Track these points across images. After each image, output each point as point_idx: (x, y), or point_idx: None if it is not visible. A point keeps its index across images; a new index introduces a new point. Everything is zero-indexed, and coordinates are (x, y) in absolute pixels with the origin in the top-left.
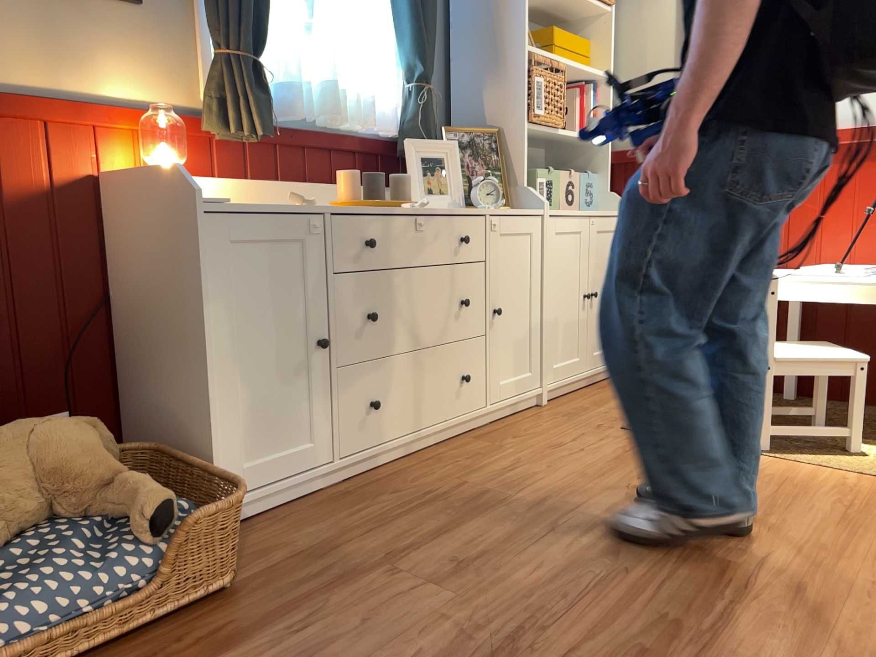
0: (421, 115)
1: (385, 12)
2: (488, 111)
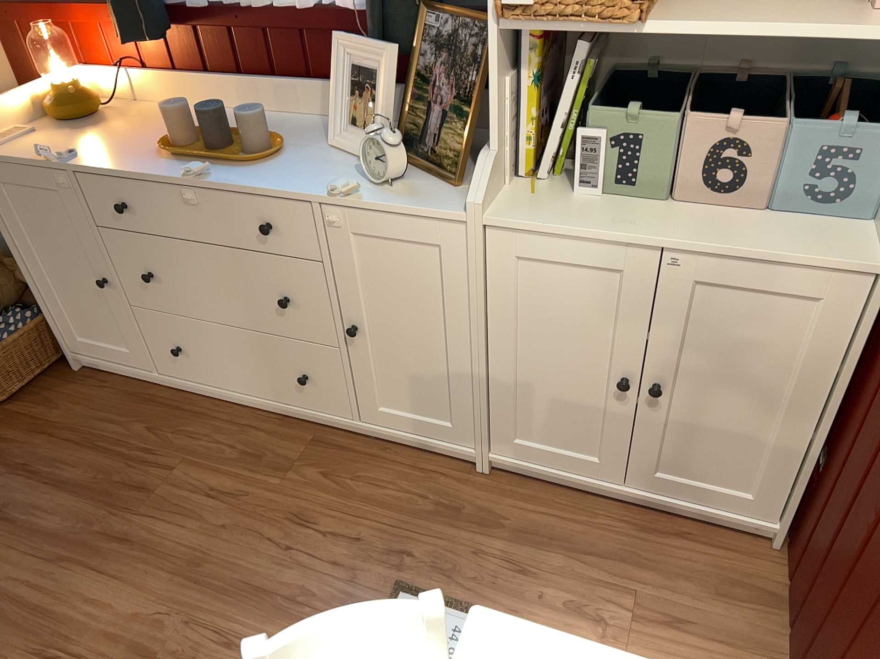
0: None
1: None
2: None
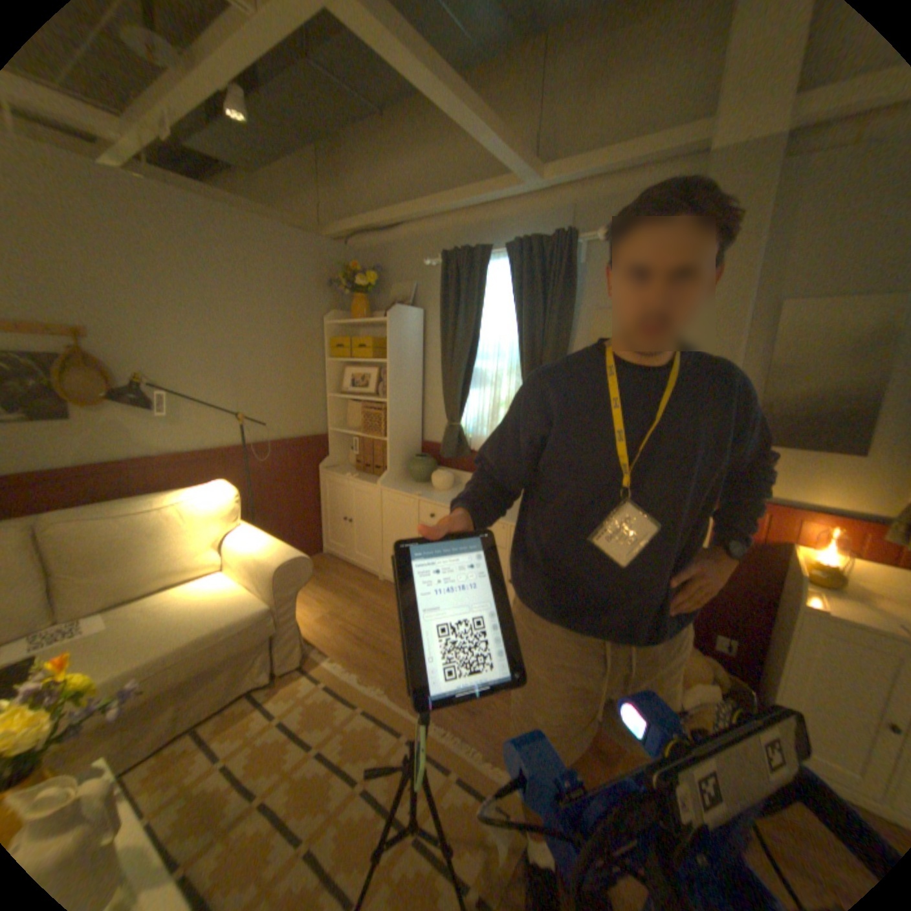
0: None
1: None
2: None
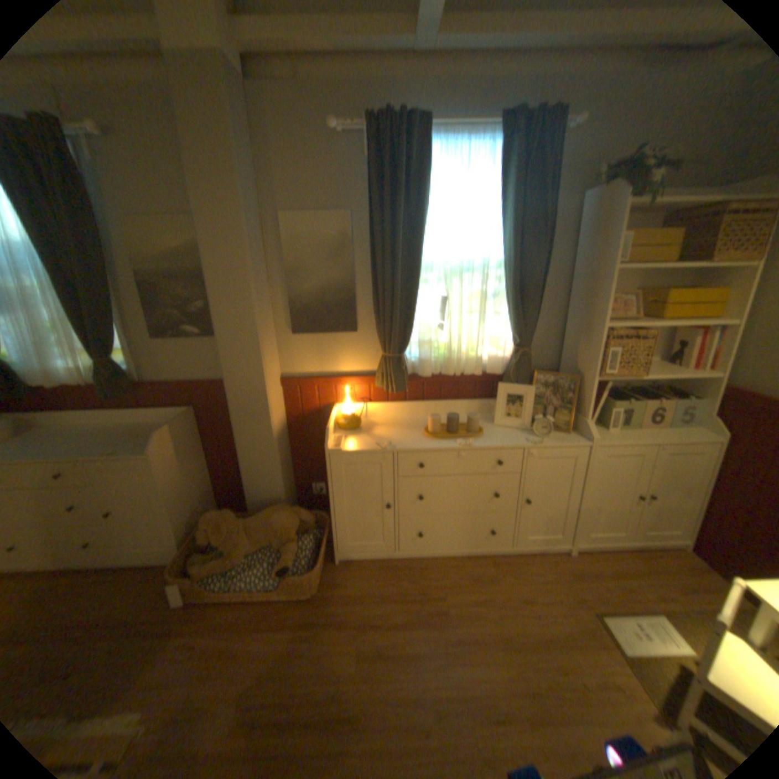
0: (514, 368)
1: (501, 304)
2: (579, 359)
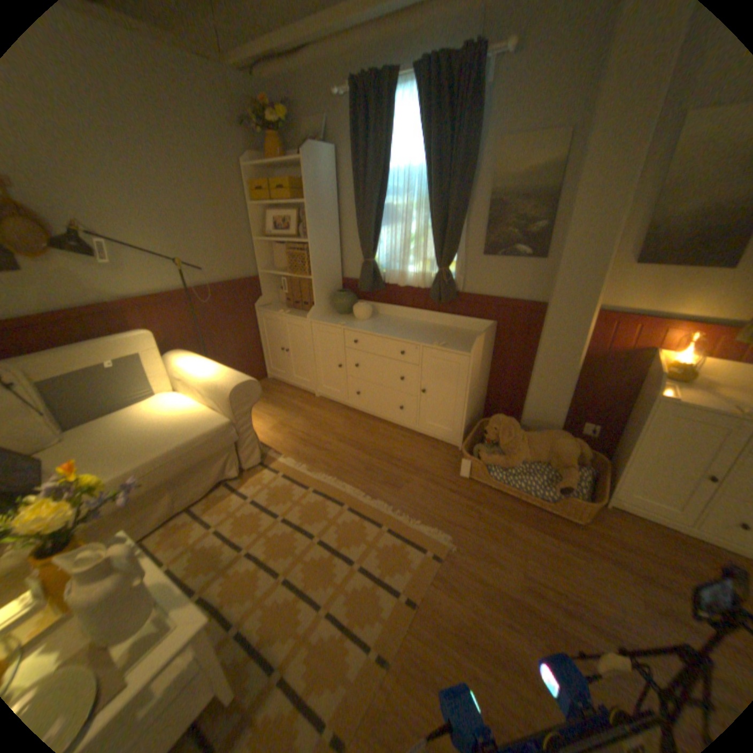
0: None
1: None
2: None
